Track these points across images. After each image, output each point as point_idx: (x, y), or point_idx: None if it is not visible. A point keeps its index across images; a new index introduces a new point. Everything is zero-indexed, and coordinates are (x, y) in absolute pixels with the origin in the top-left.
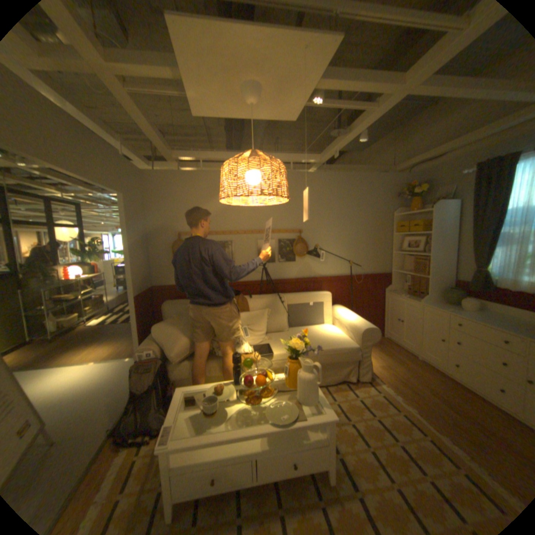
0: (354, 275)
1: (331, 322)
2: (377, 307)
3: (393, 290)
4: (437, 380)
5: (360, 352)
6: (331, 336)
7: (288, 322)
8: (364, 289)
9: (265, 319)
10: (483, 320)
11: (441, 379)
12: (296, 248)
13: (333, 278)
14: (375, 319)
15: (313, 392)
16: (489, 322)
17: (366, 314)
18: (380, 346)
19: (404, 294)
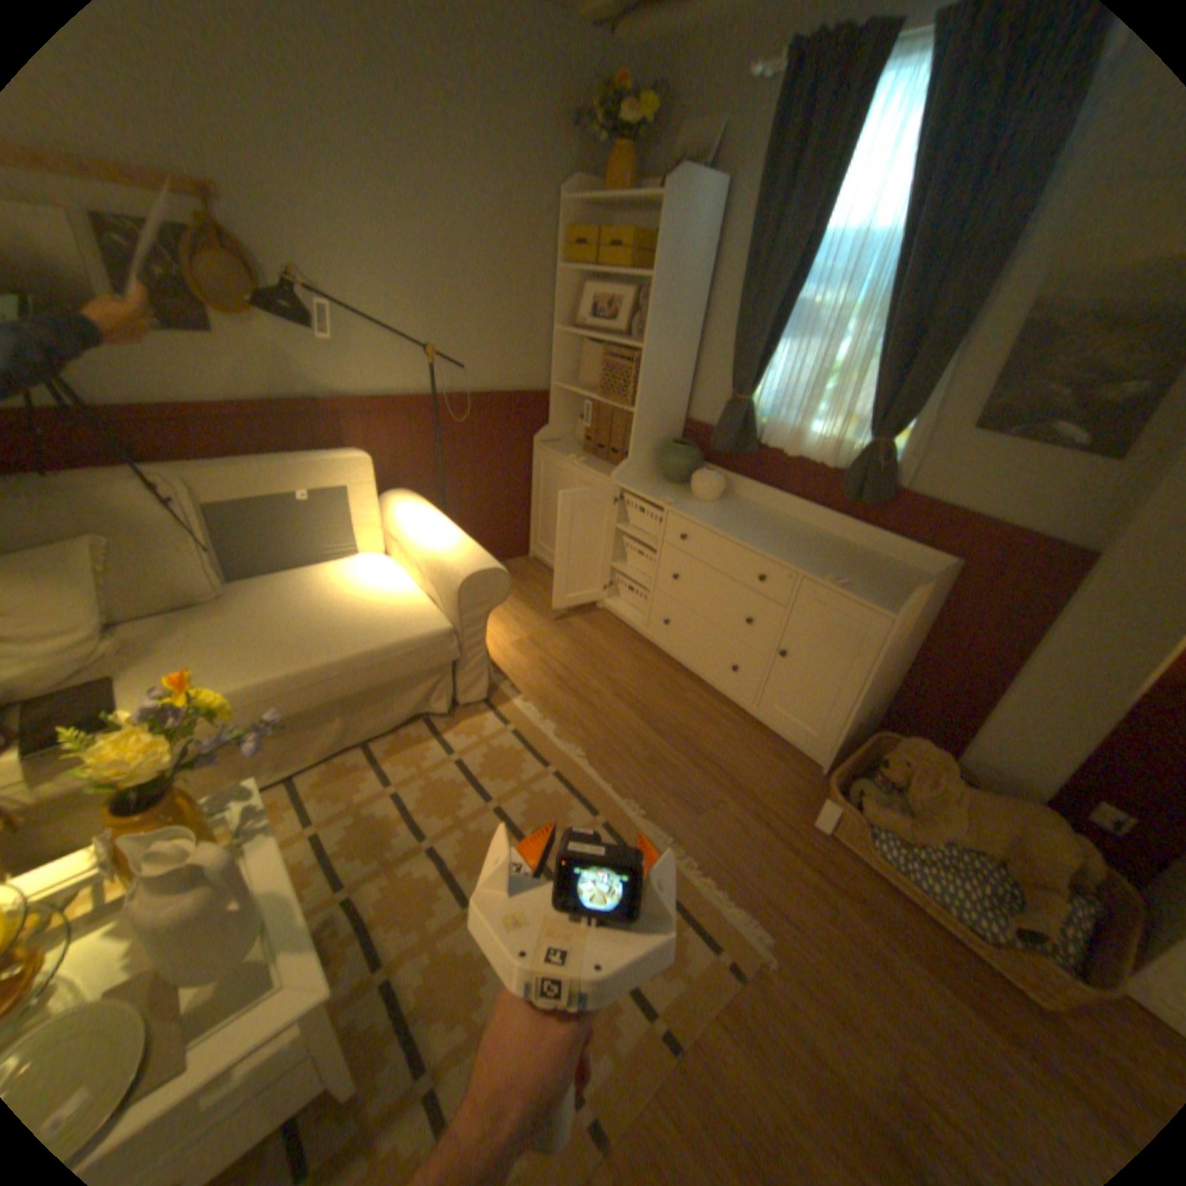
0: (448, 395)
1: (372, 553)
2: (512, 486)
3: (552, 440)
4: (626, 655)
5: (454, 639)
6: (372, 602)
7: (213, 570)
8: (478, 437)
9: (87, 580)
10: (728, 527)
11: (633, 651)
12: (206, 274)
13: (380, 403)
14: (508, 518)
15: (217, 942)
16: (738, 531)
17: (486, 506)
18: (519, 584)
19: (575, 451)
